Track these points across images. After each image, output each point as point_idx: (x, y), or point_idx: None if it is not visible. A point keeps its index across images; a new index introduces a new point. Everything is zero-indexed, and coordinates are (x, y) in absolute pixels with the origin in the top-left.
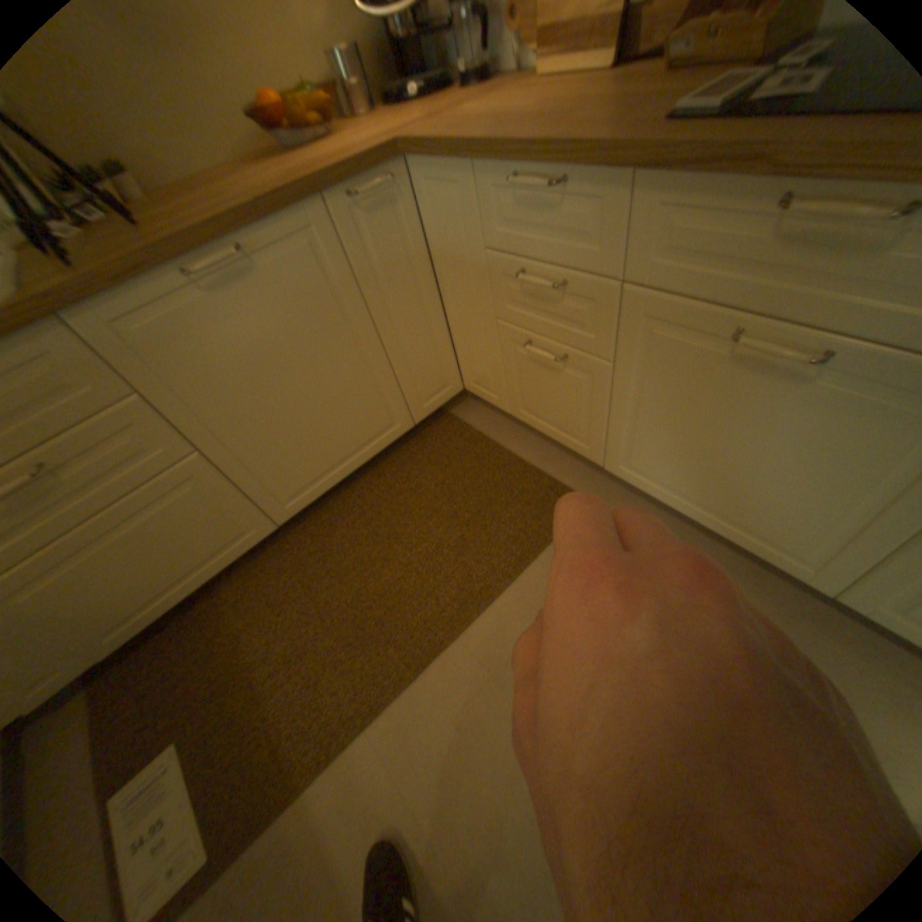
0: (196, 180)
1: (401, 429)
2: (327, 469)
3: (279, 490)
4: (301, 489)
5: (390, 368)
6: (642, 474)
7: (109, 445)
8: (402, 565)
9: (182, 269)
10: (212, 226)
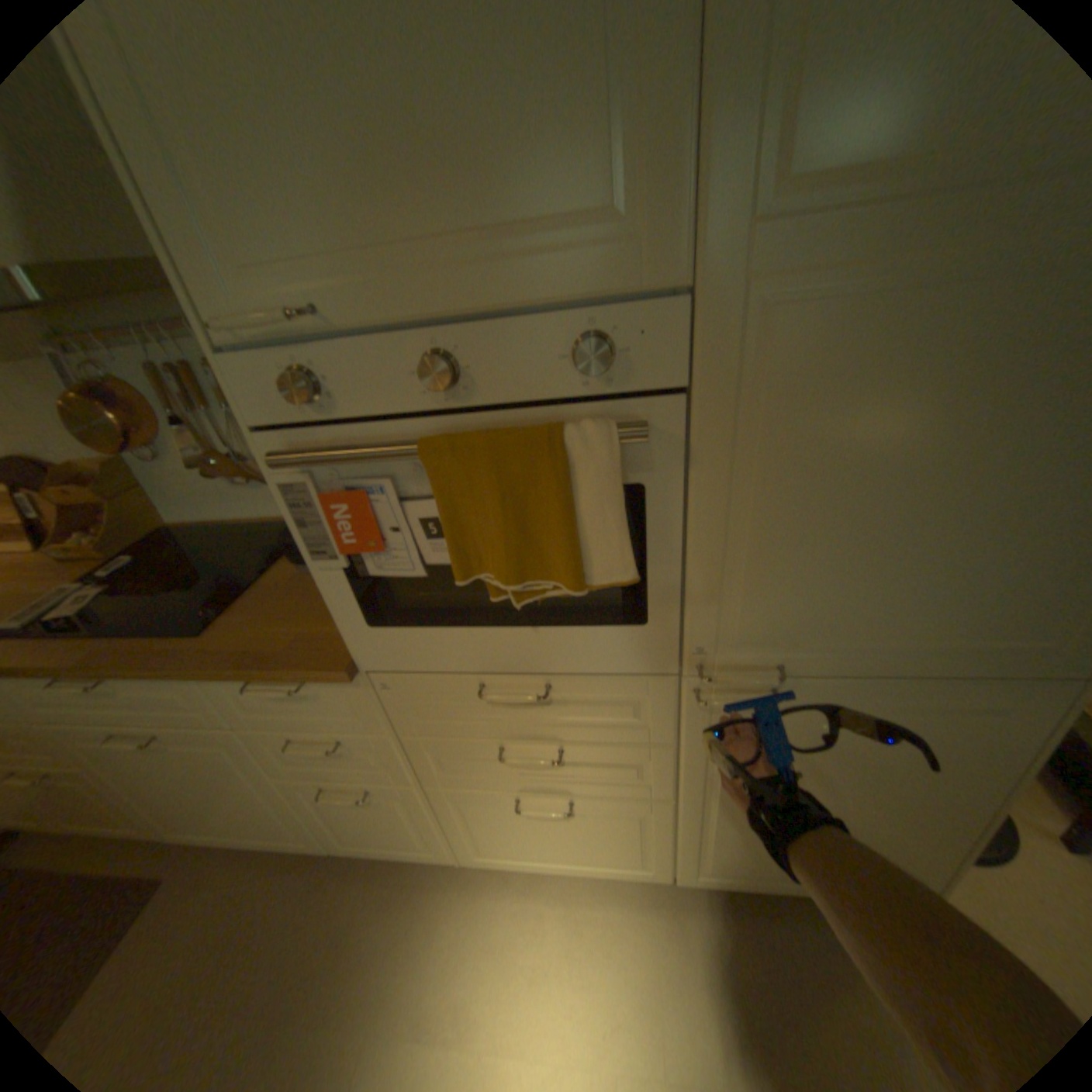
0: None
1: None
2: None
3: None
4: None
5: None
6: (182, 833)
7: None
8: None
9: None
10: None
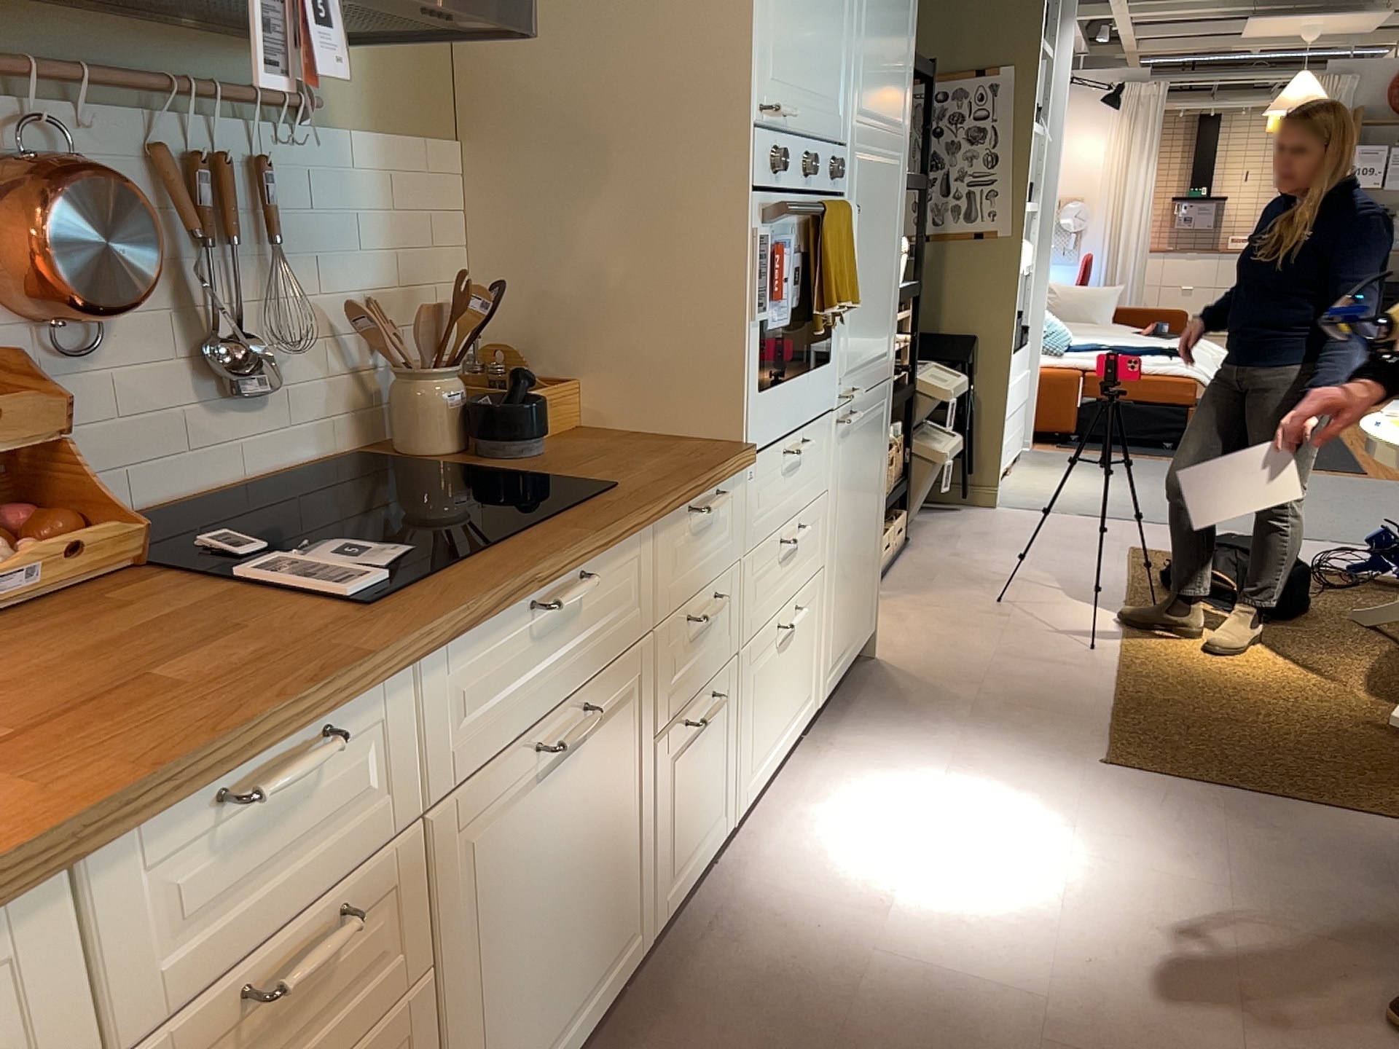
0: None
1: None
2: None
3: None
4: None
5: None
6: None
7: None
8: None
9: None
10: None
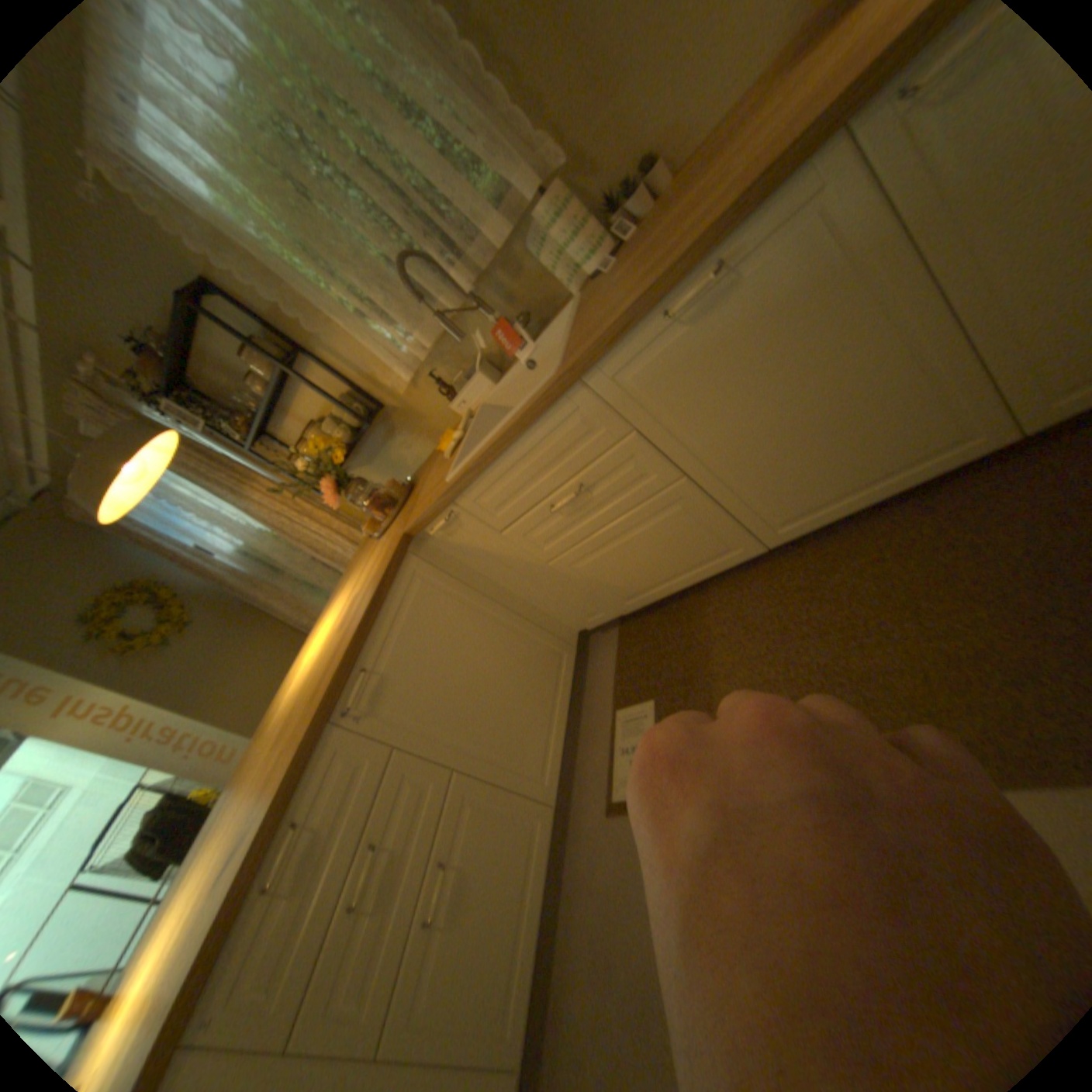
0: (725, 129)
1: (990, 446)
2: (840, 498)
3: (773, 516)
4: (800, 517)
5: (974, 356)
6: None
7: (621, 473)
8: (910, 657)
9: (667, 312)
10: (693, 255)
